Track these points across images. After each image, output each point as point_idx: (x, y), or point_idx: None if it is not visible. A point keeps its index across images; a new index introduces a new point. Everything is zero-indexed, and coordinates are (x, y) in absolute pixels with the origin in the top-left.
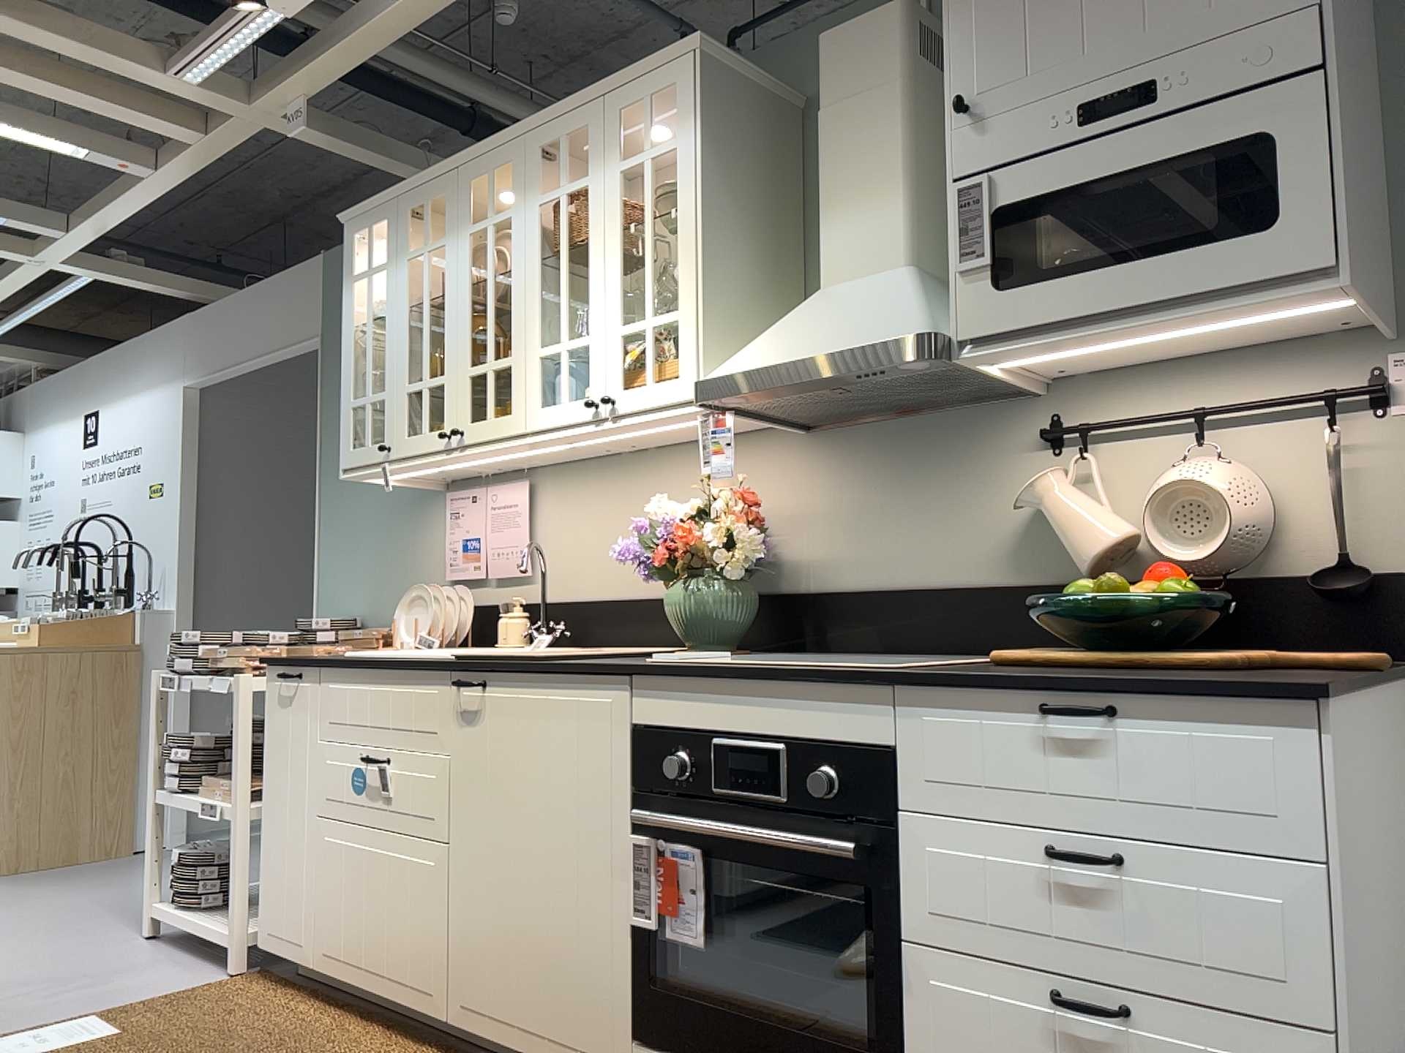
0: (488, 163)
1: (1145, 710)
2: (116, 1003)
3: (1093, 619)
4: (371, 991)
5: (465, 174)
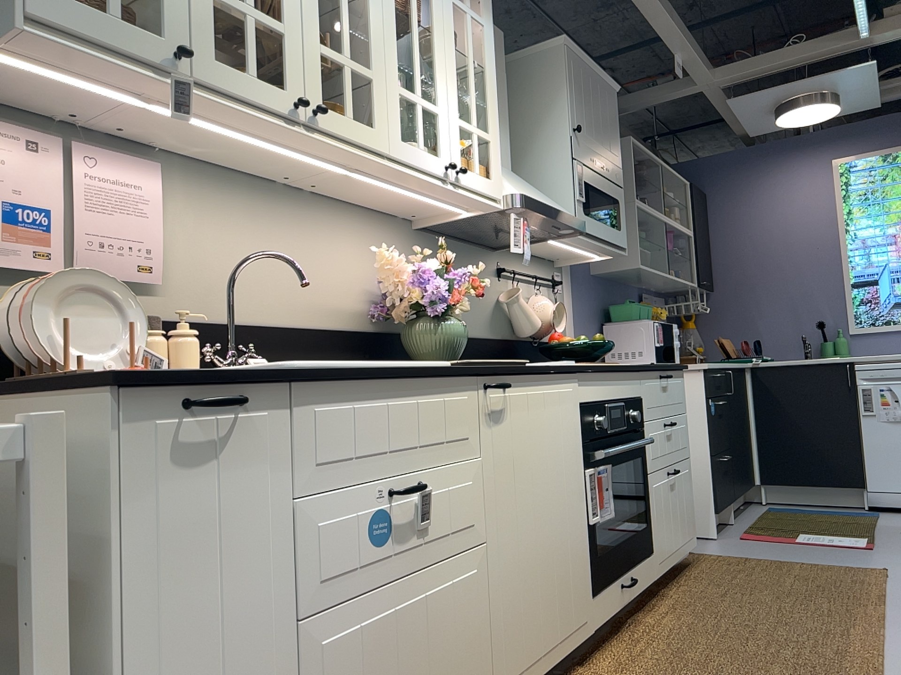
0: None
1: (671, 375)
2: None
3: (590, 351)
4: None
5: None
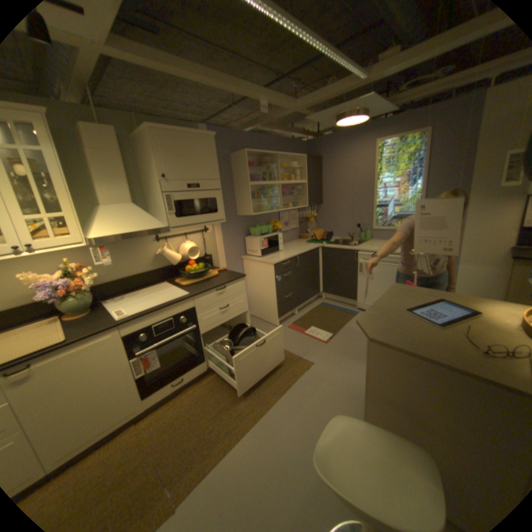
0: None
1: (228, 284)
2: None
3: (196, 273)
4: None
5: None
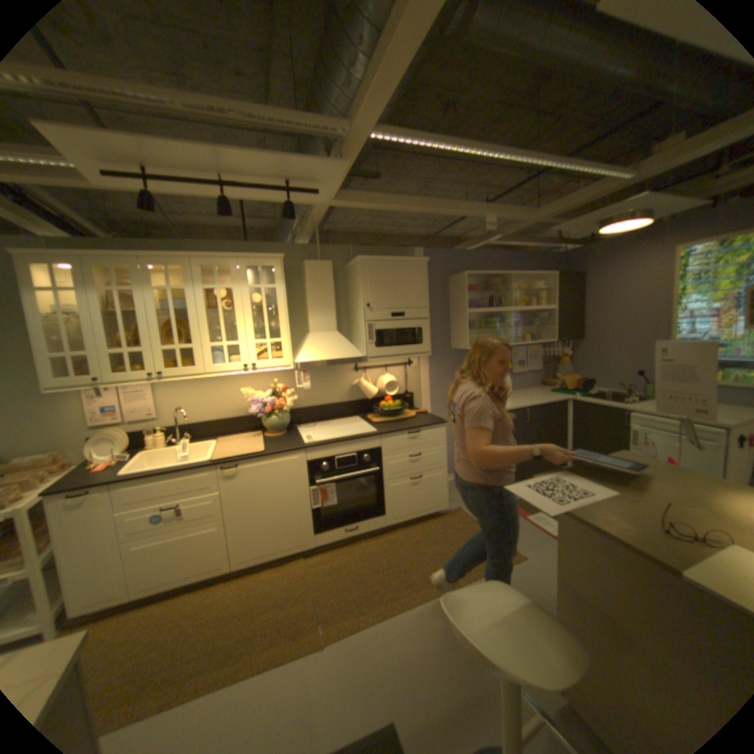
0: (162, 260)
1: (423, 429)
2: None
3: (389, 411)
4: (179, 587)
5: (143, 260)
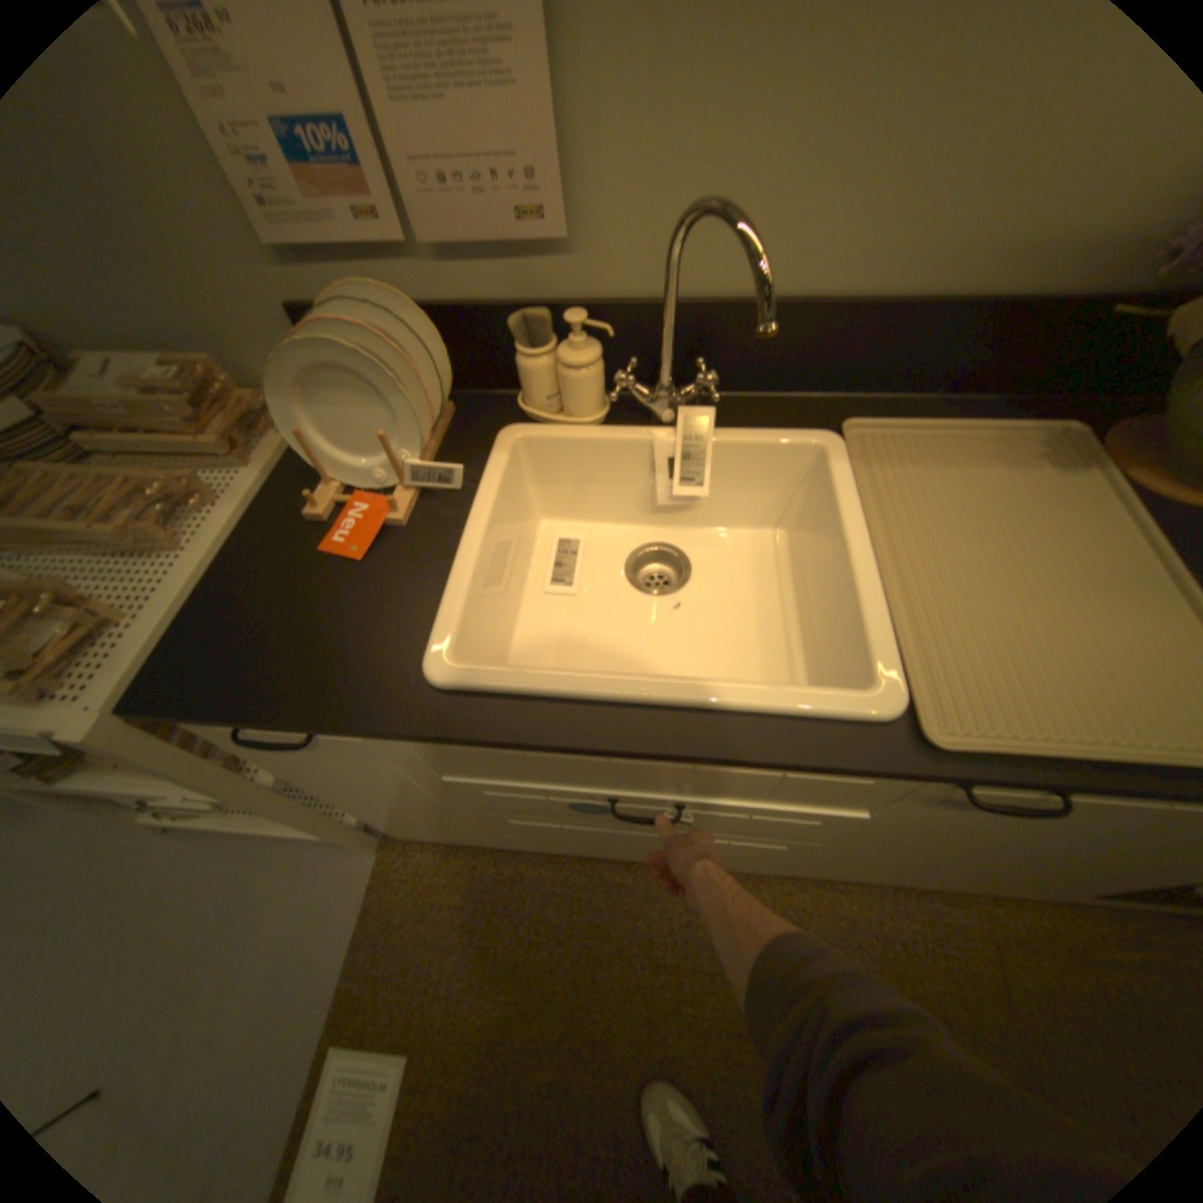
0: None
1: None
2: (316, 997)
3: None
4: (635, 861)
5: None
